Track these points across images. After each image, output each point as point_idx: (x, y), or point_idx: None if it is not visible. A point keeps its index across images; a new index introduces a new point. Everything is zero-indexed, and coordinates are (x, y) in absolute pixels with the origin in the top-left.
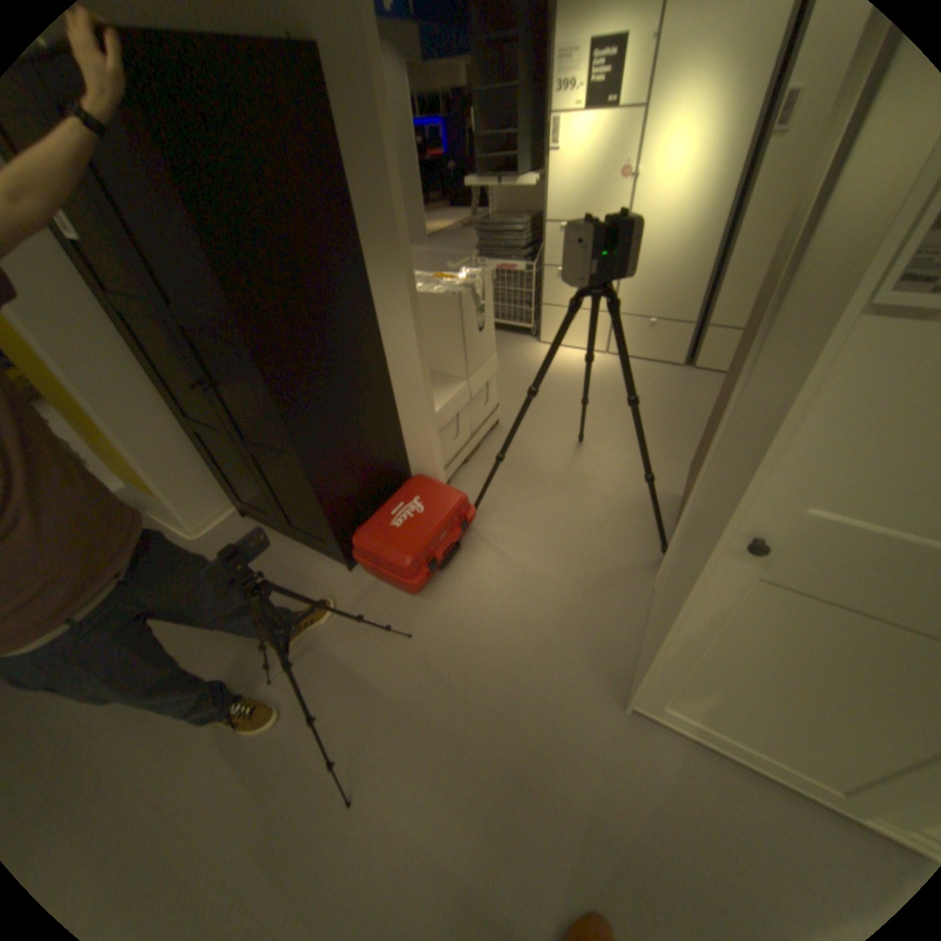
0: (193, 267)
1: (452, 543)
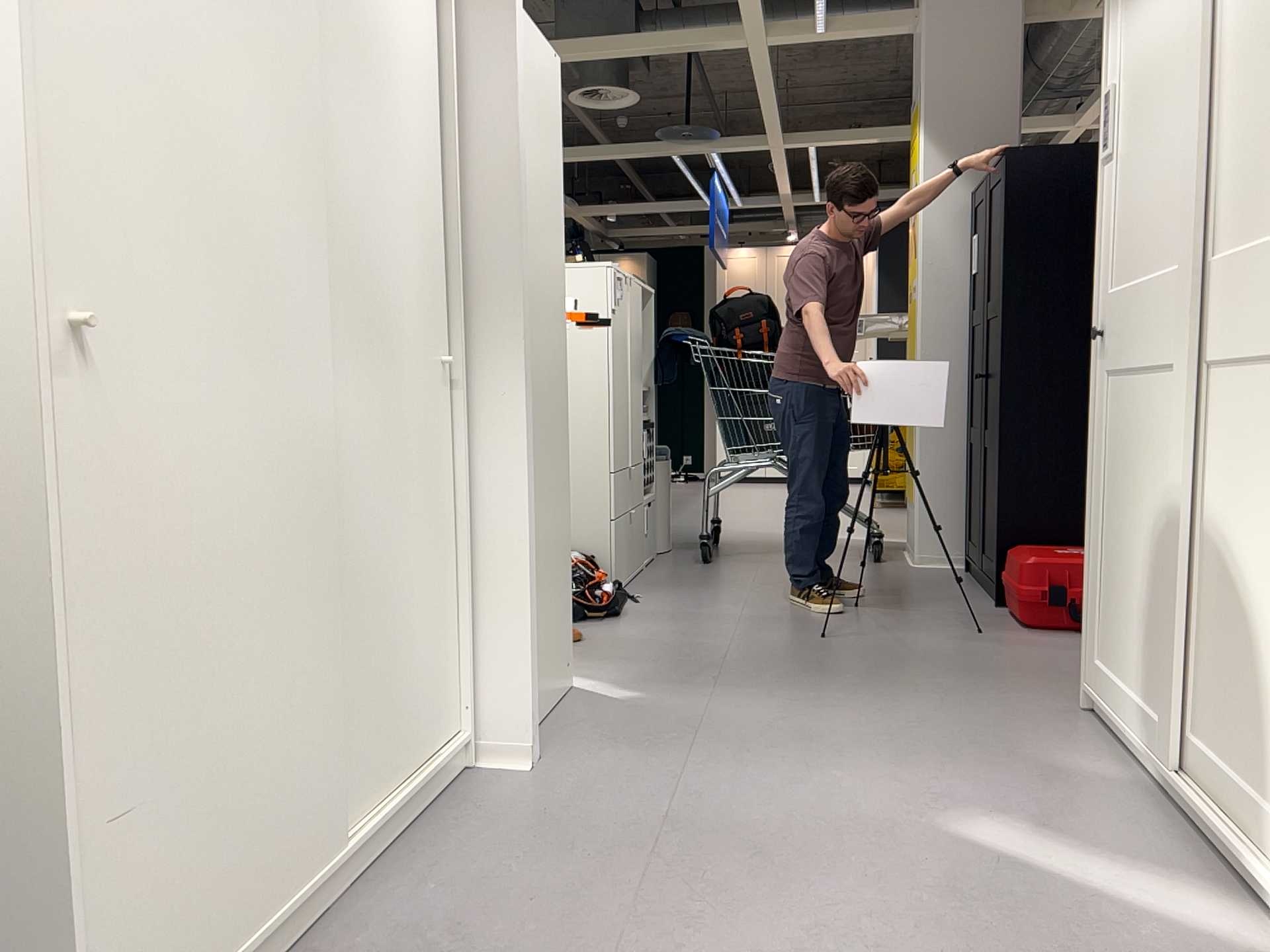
0: (994, 265)
1: None
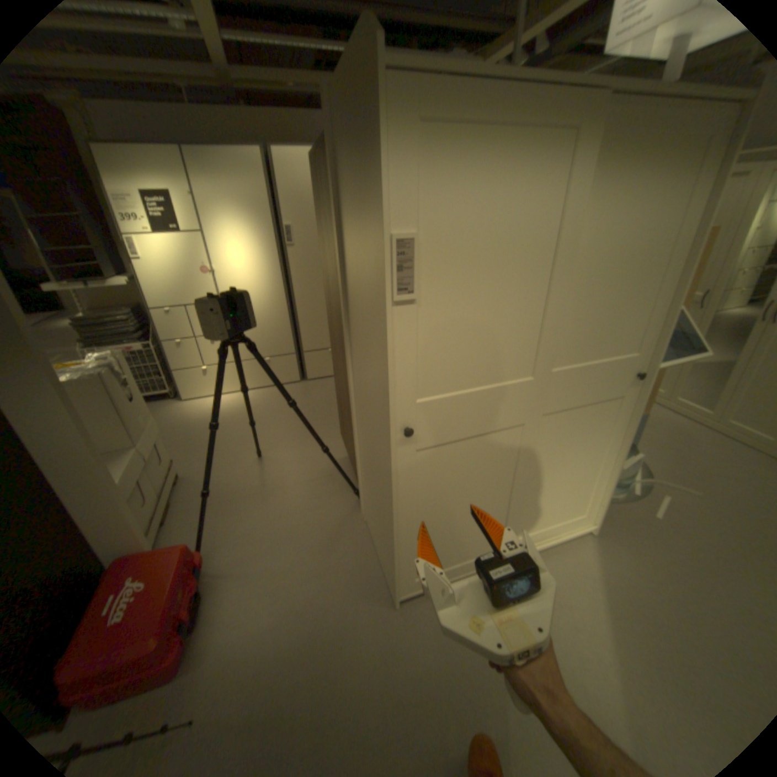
0: None
1: (190, 599)
